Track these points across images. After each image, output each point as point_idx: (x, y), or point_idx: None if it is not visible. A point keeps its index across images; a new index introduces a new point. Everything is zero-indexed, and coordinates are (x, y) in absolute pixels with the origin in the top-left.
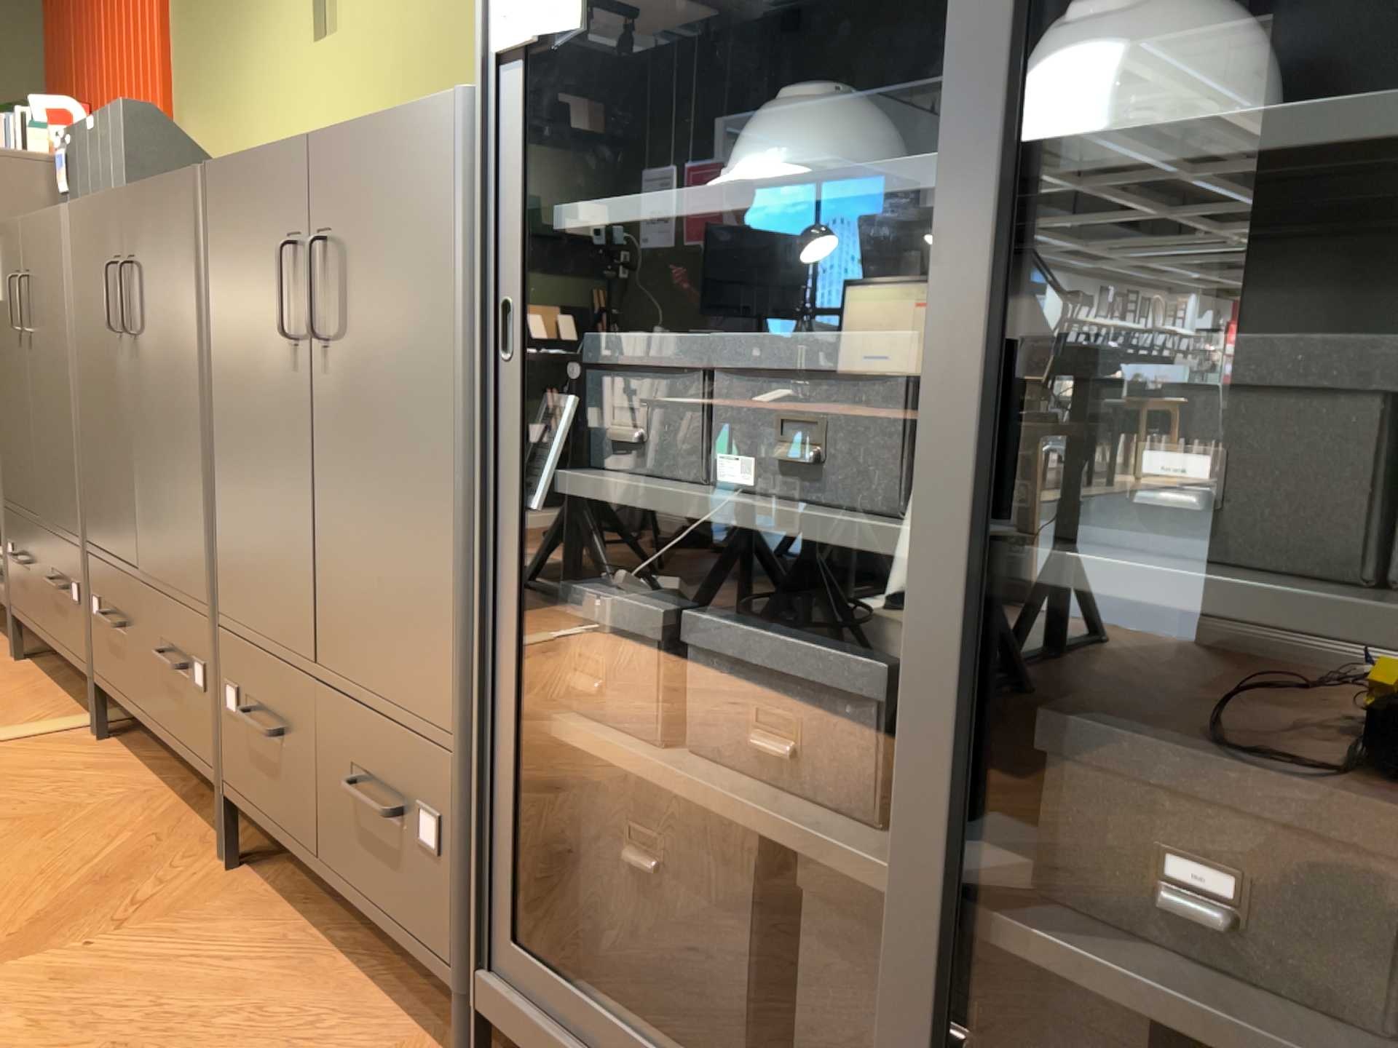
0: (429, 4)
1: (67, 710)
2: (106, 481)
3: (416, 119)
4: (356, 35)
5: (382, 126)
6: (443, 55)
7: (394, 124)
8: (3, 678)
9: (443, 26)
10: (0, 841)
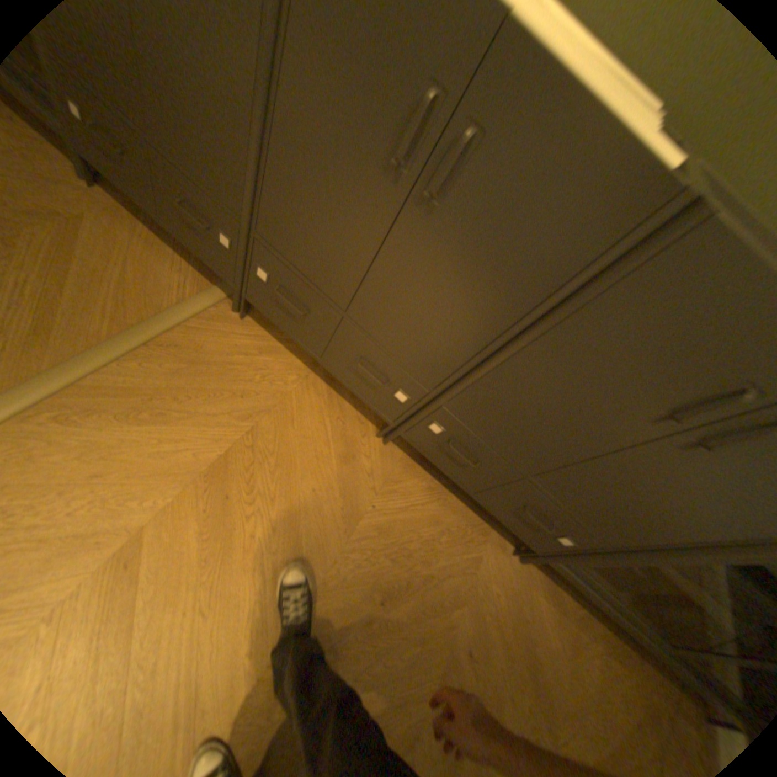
0: None
1: (189, 274)
2: (310, 230)
3: None
4: None
5: None
6: None
7: None
8: (102, 217)
9: None
10: (274, 429)
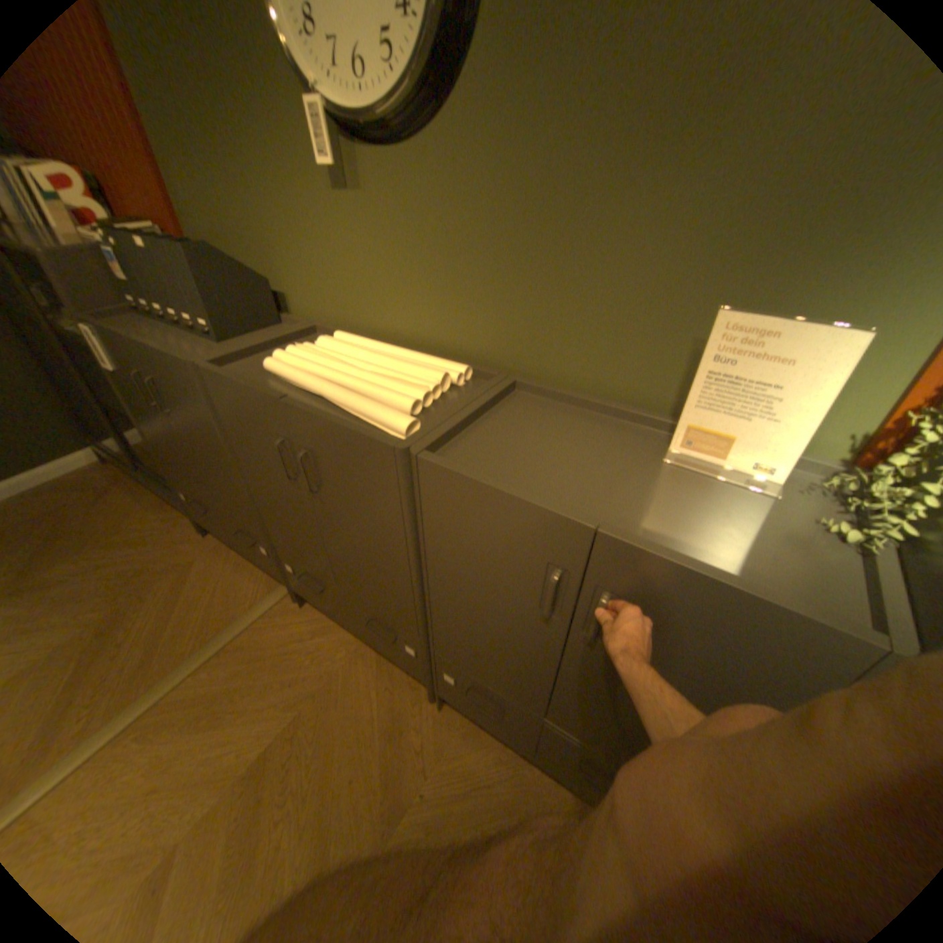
0: (484, 203)
1: (267, 579)
2: (292, 530)
3: (809, 630)
4: (386, 197)
5: (739, 598)
6: (501, 253)
7: (764, 610)
8: (212, 555)
9: (502, 230)
10: (319, 714)
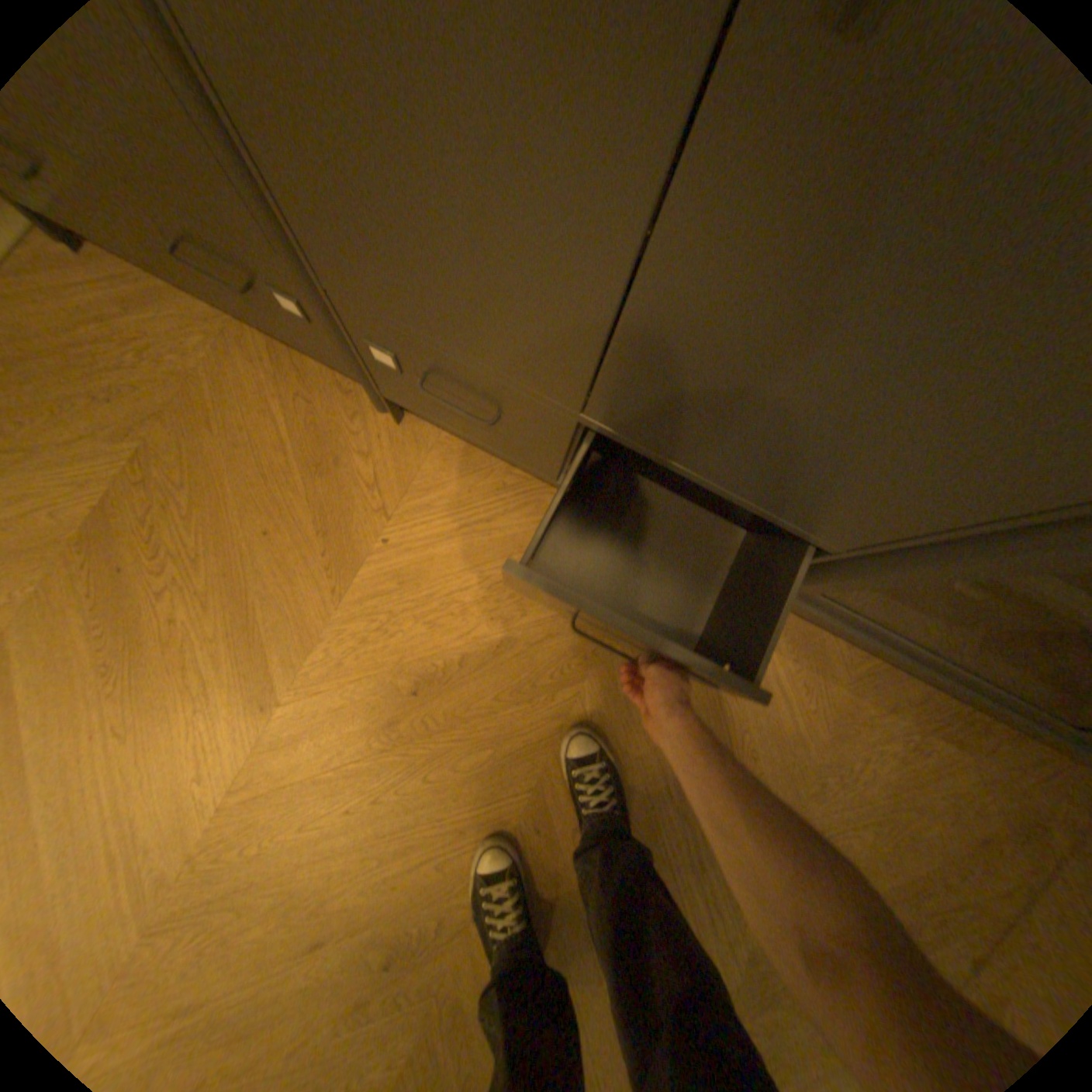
0: None
1: None
2: None
3: None
4: None
5: None
6: None
7: None
8: None
9: None
10: (176, 444)
